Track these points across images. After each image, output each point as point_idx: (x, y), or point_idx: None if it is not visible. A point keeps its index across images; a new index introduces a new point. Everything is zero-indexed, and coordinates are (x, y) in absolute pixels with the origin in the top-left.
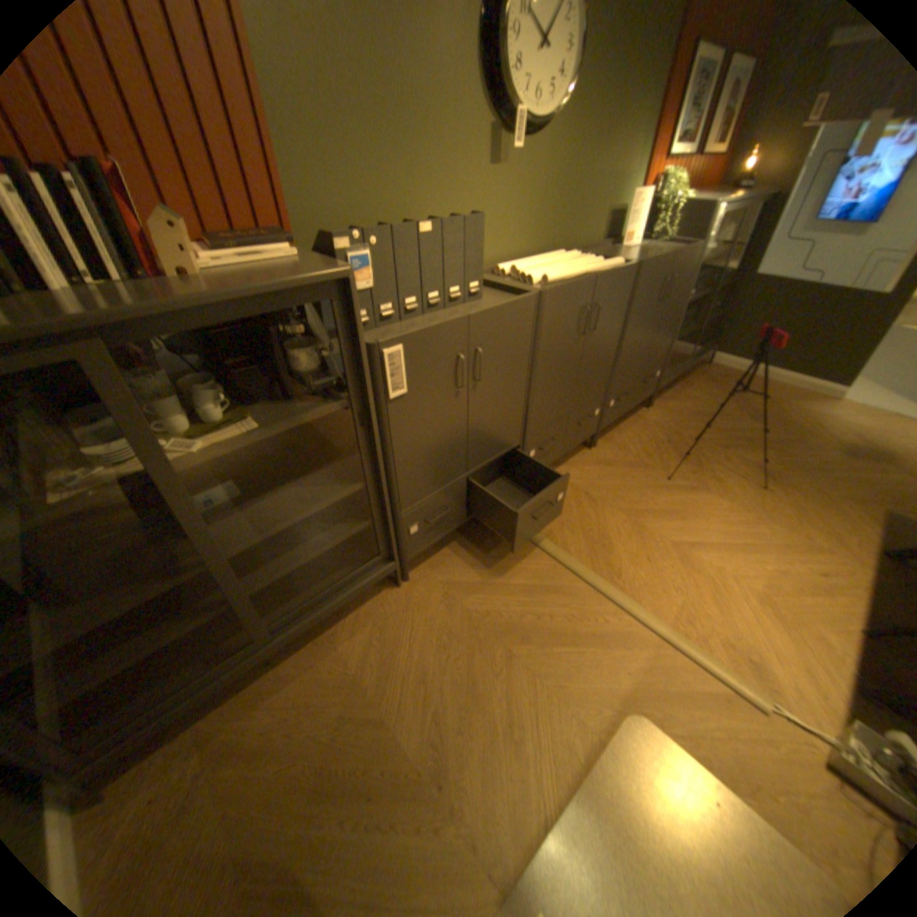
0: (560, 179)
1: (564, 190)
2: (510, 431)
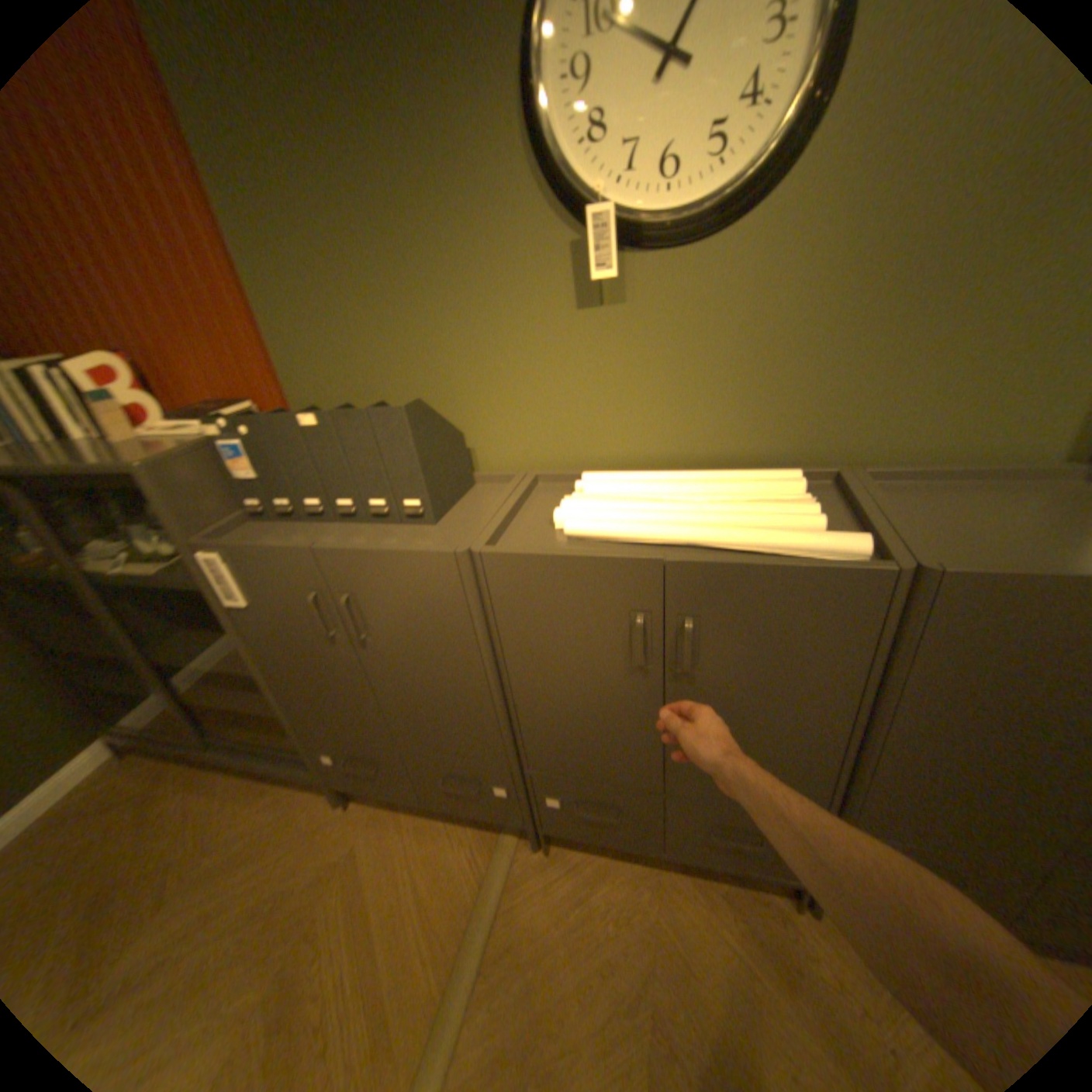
0: (812, 315)
1: (835, 338)
2: (474, 737)
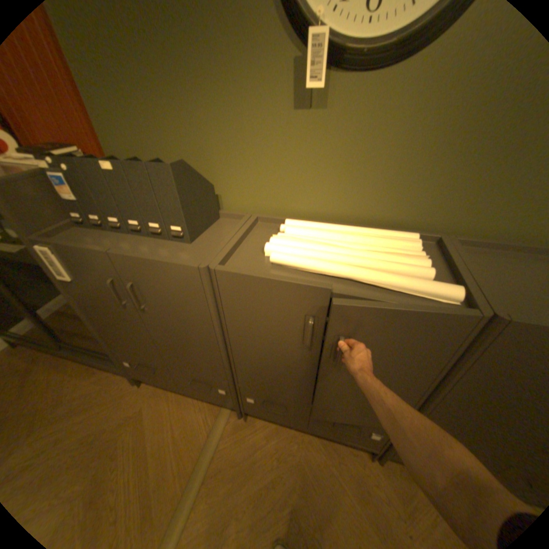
0: (447, 133)
1: (458, 151)
2: (208, 365)
